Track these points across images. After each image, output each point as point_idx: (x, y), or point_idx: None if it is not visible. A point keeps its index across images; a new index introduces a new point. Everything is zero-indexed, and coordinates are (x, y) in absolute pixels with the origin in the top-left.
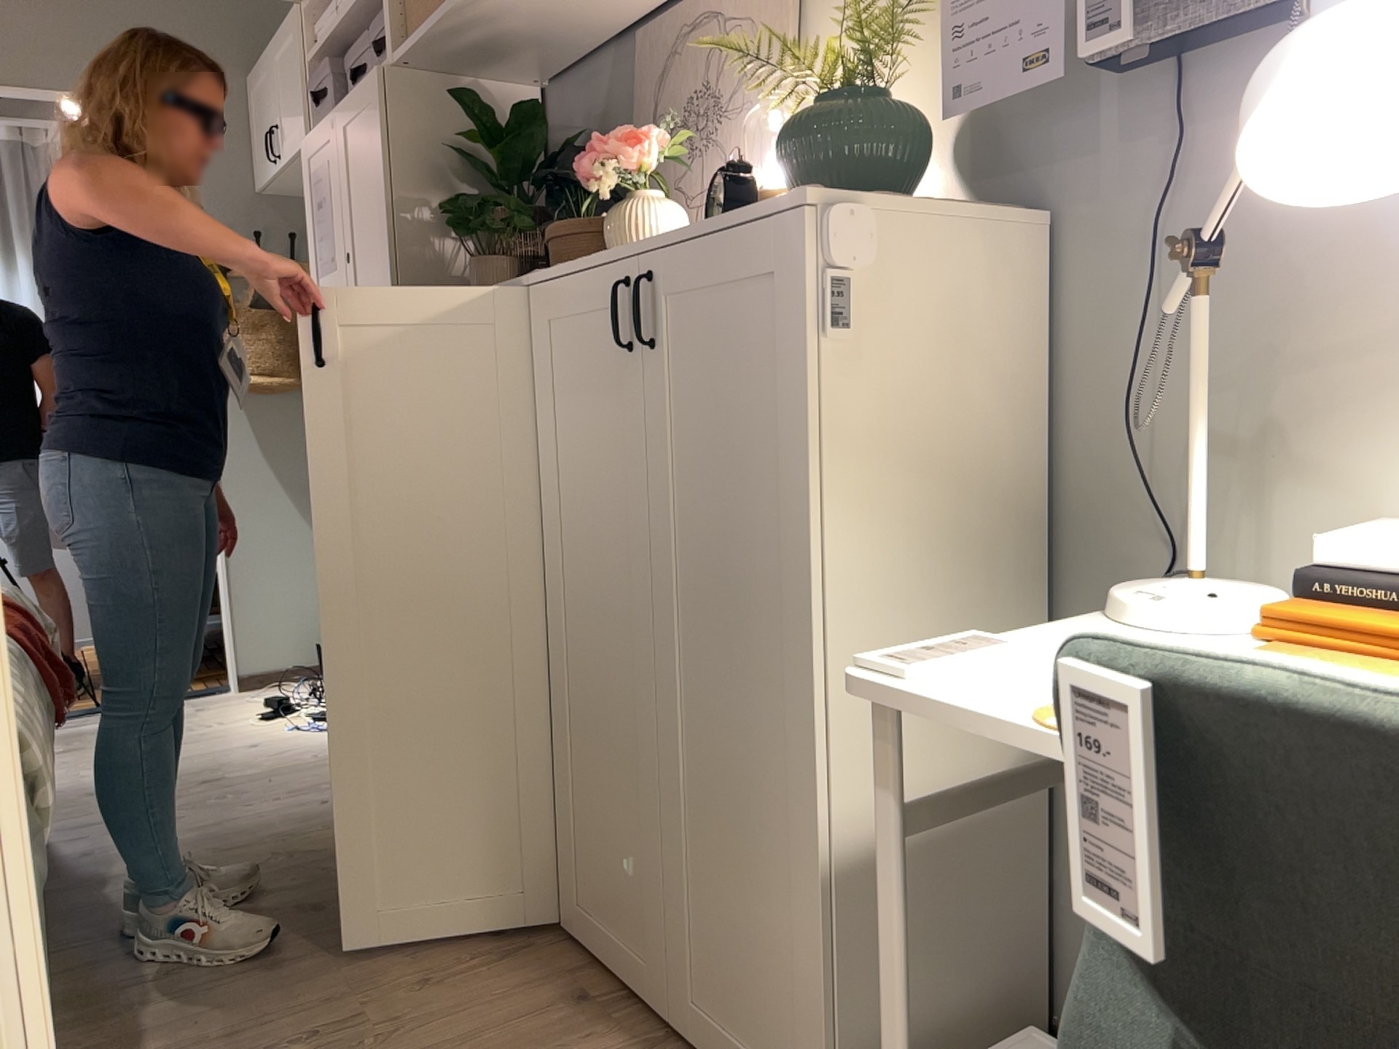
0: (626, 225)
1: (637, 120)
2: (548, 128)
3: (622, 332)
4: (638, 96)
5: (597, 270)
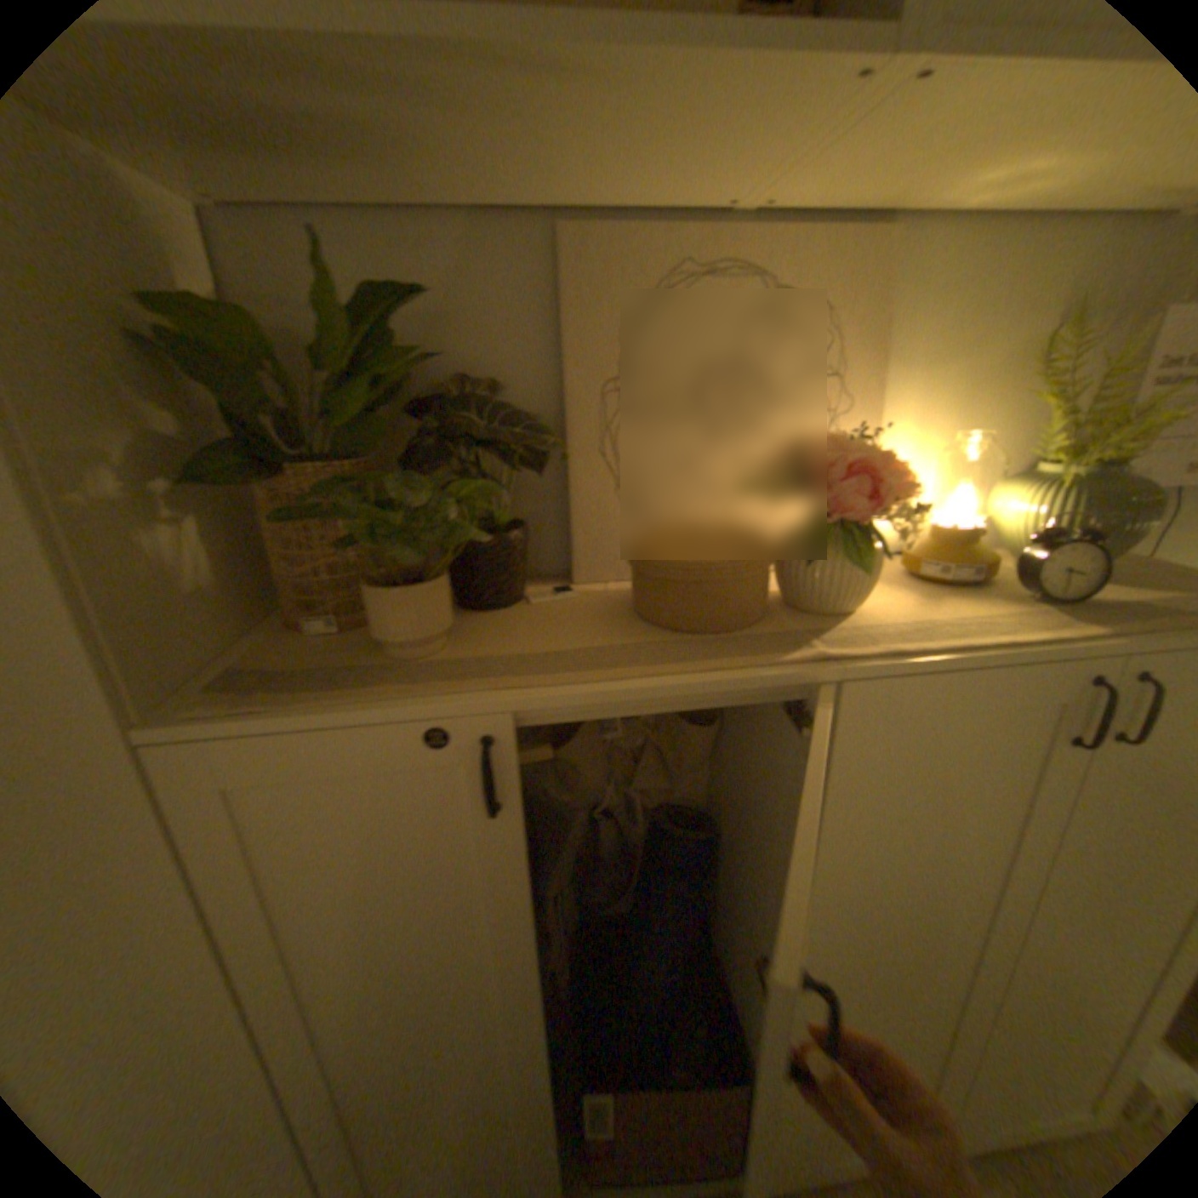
0: (876, 565)
1: (569, 355)
2: (228, 288)
3: (1073, 726)
4: (570, 320)
5: (1042, 664)
